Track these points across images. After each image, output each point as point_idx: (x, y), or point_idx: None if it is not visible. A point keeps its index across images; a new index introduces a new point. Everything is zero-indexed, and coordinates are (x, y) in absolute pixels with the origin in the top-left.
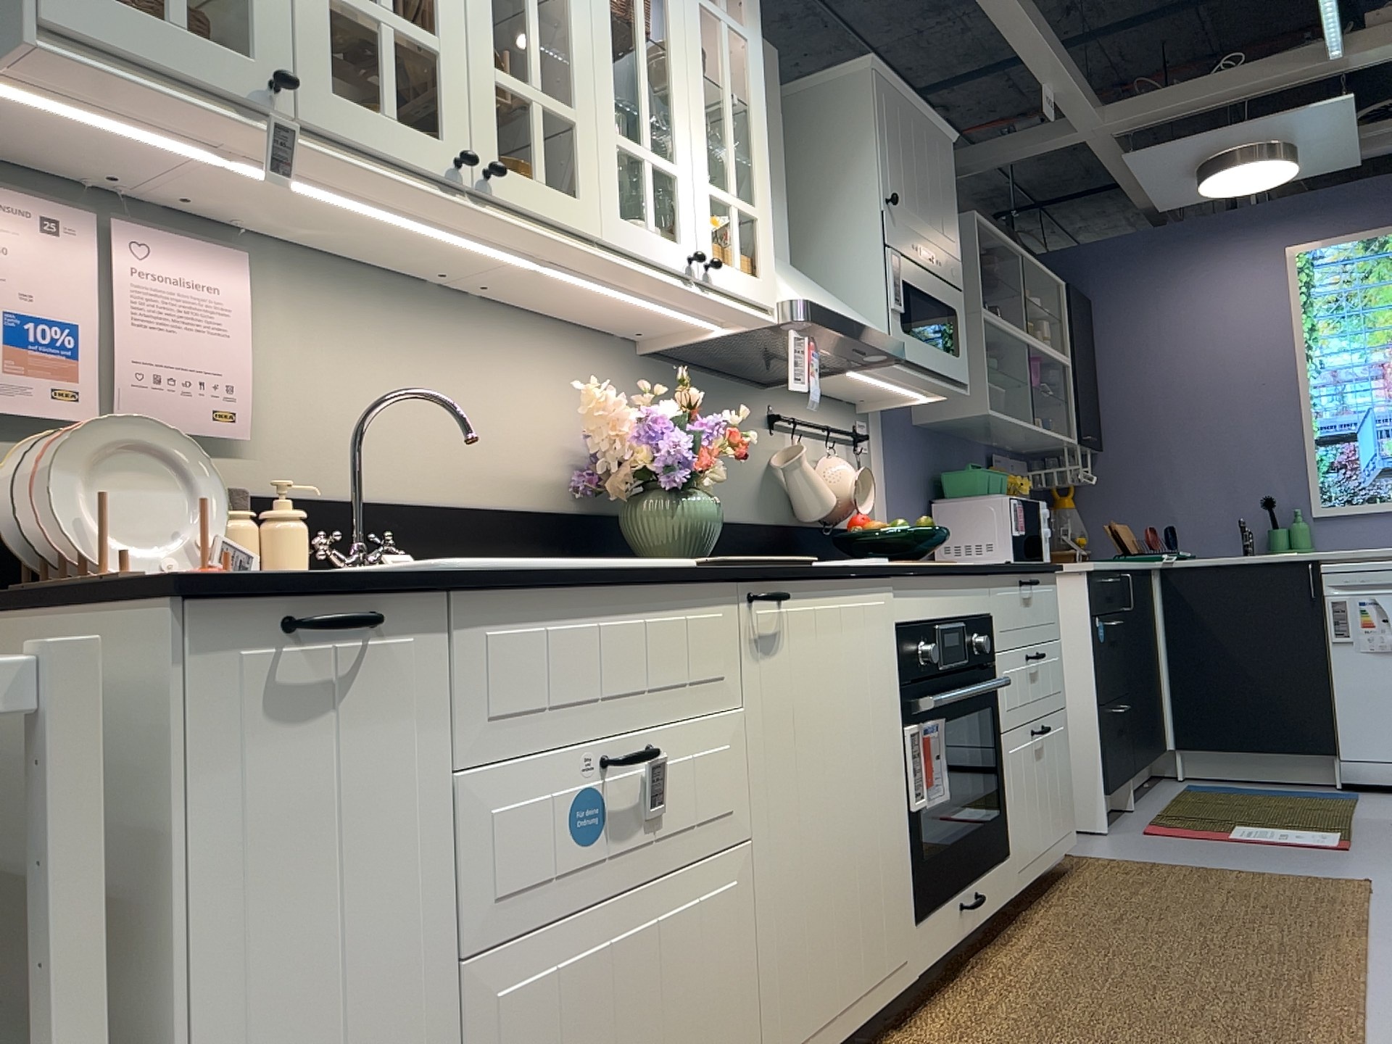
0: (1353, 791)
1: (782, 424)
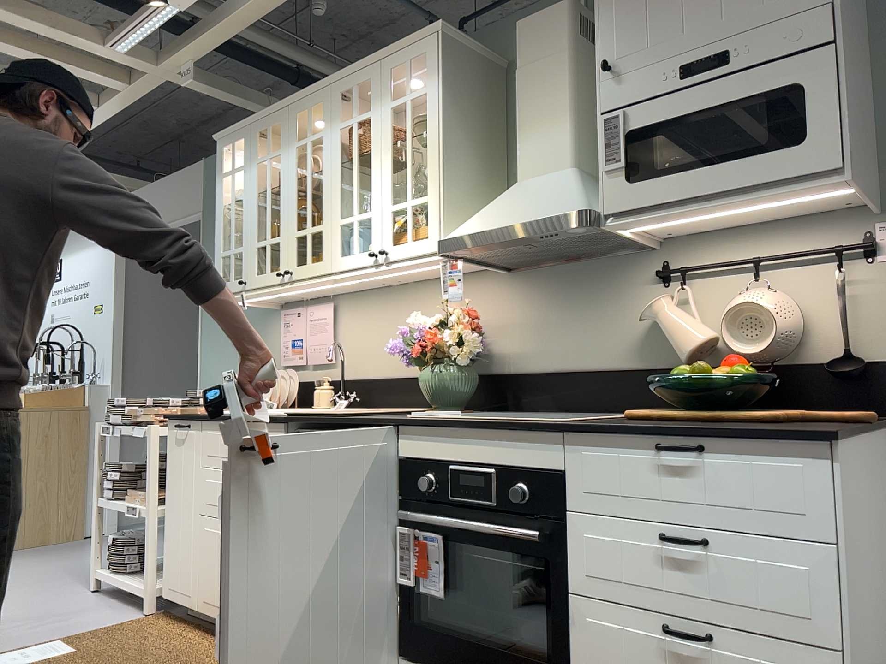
0: None
1: (678, 275)
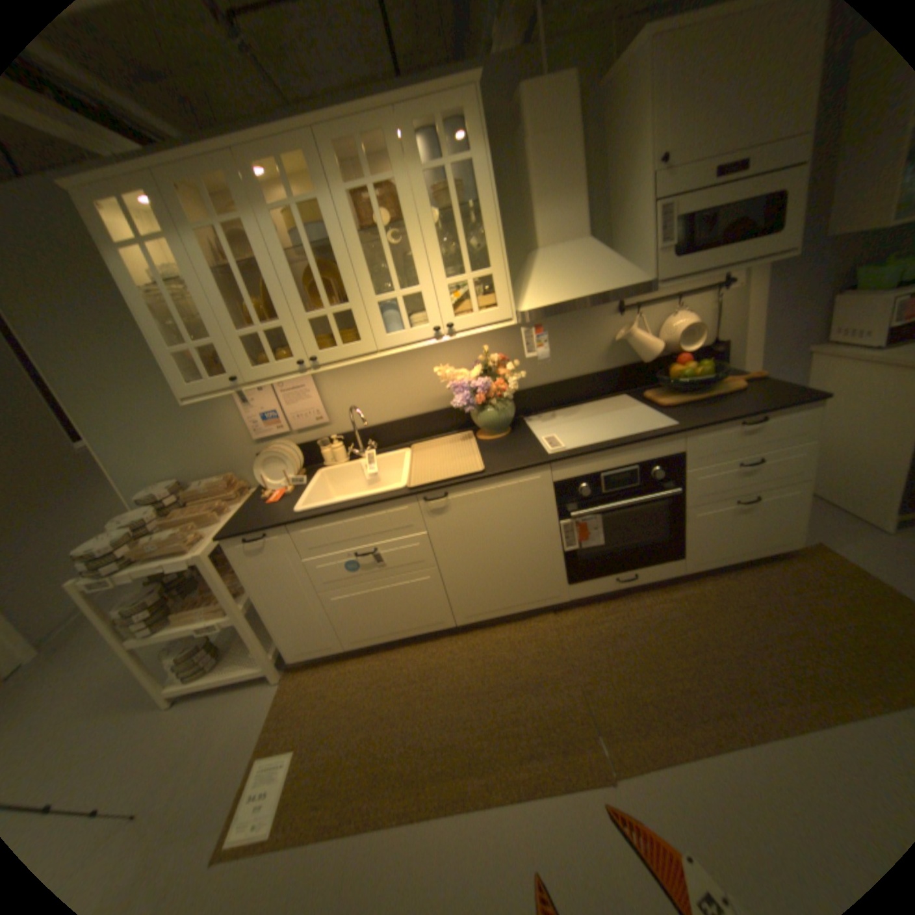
0: None
1: (630, 307)
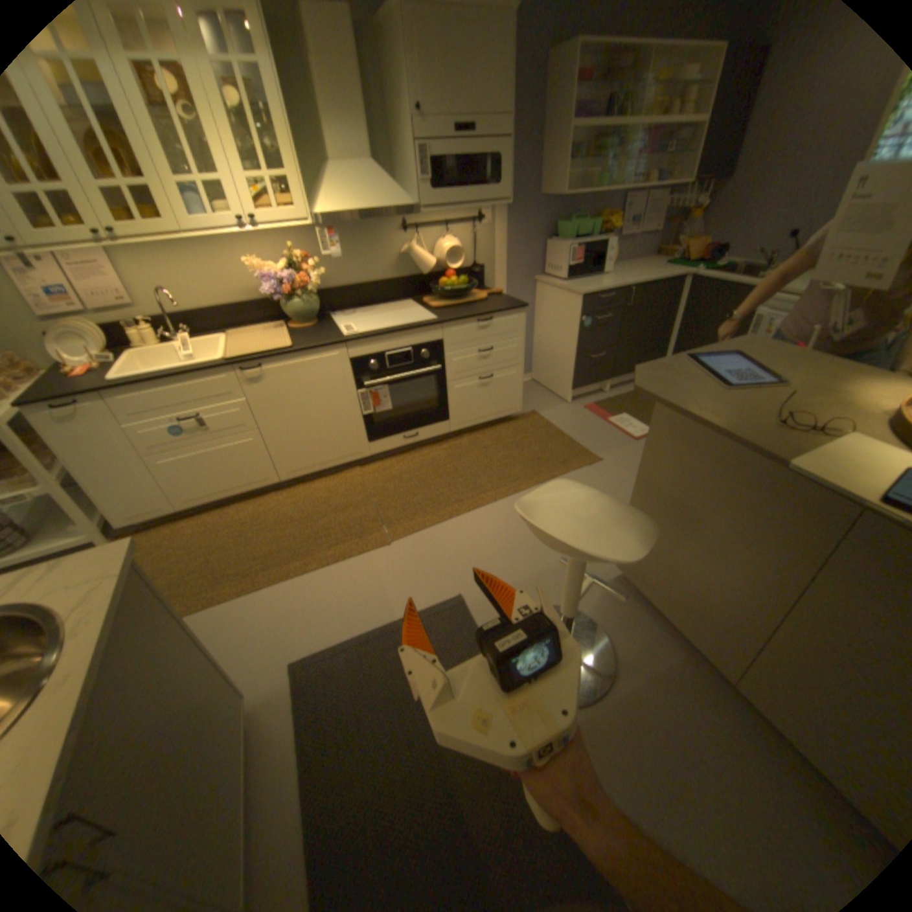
0: None
1: (411, 227)
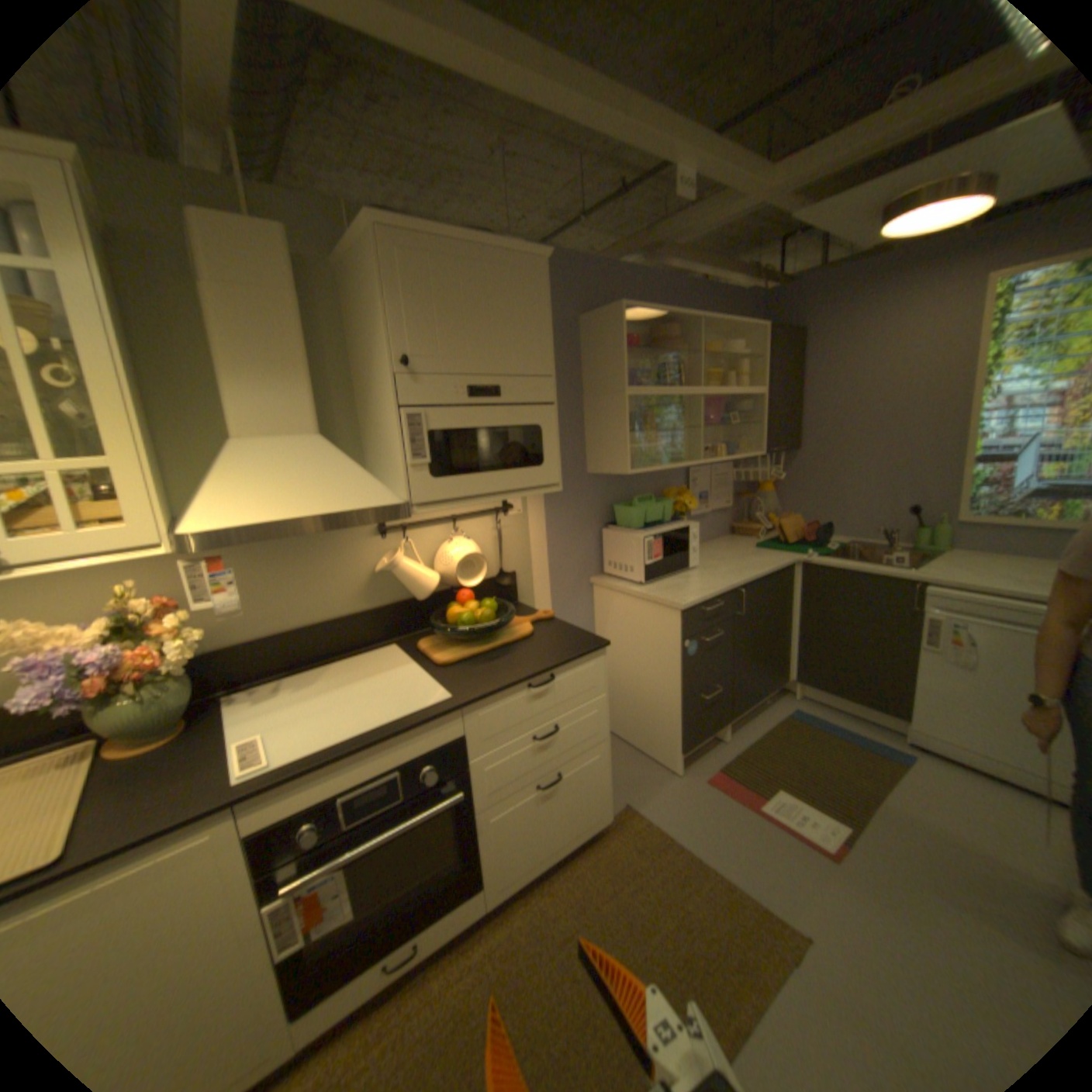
0: (916, 755)
1: (394, 528)
